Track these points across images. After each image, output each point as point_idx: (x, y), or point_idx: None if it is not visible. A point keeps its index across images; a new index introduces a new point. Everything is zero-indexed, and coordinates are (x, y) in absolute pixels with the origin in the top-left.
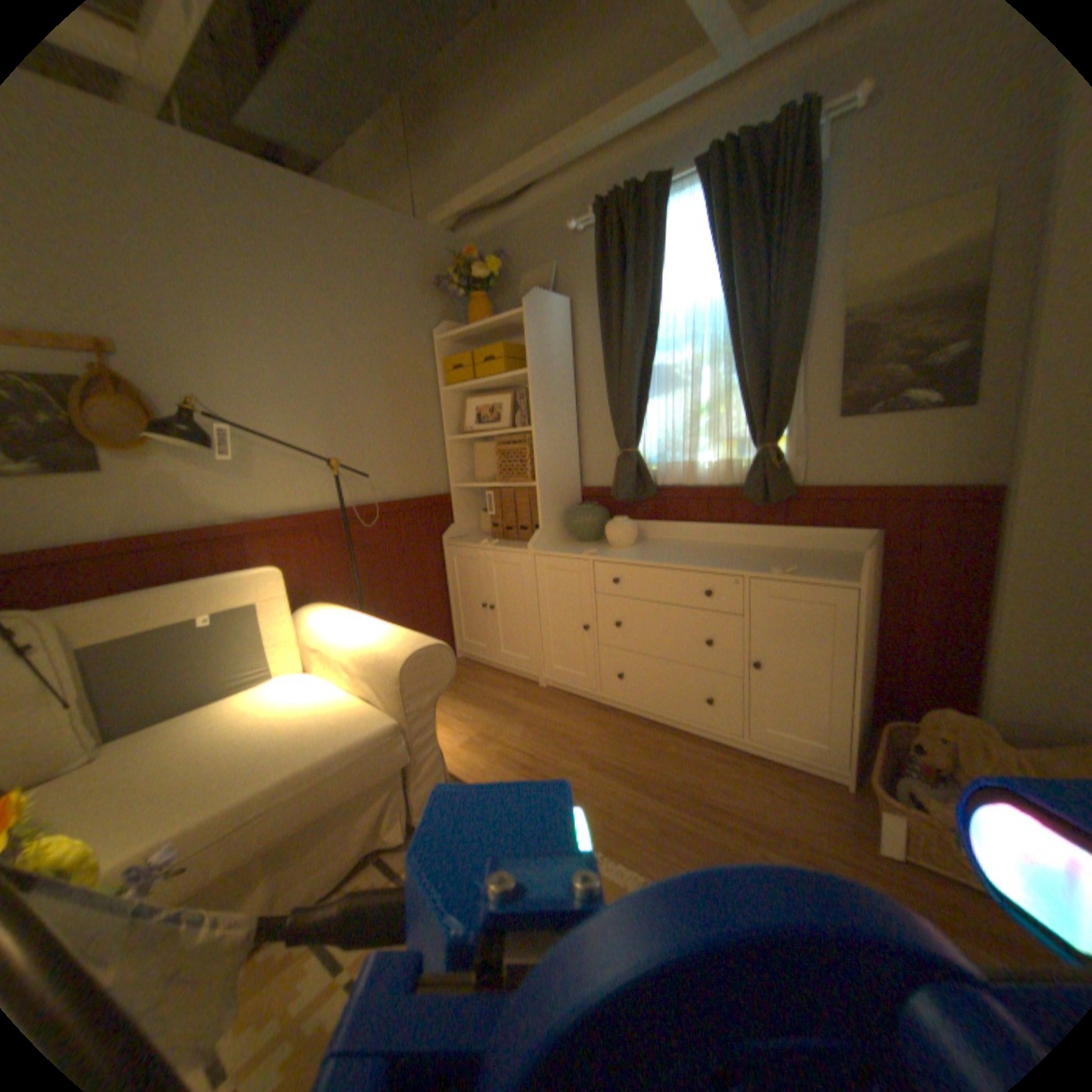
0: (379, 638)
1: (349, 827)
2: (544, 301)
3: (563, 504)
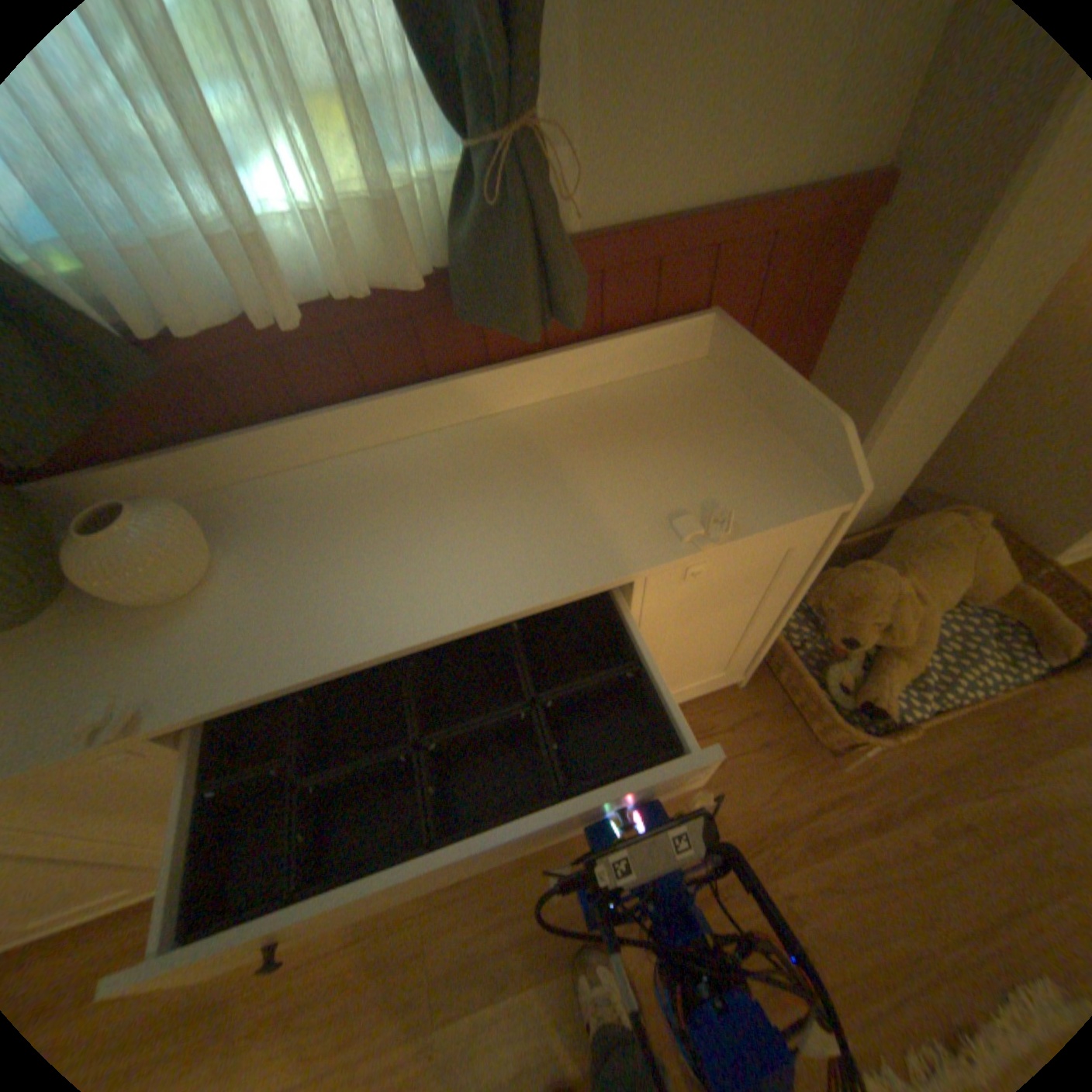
0: None
1: None
2: None
3: None
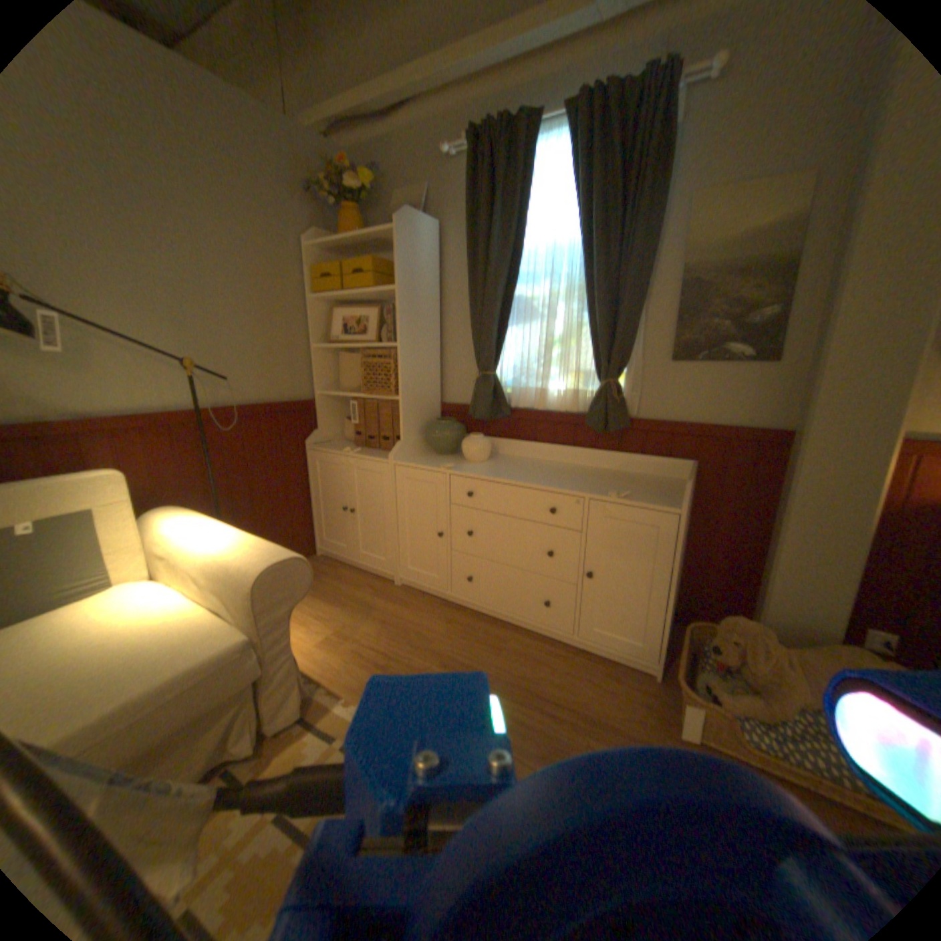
0: (232, 549)
1: (193, 744)
2: (415, 221)
3: (424, 418)
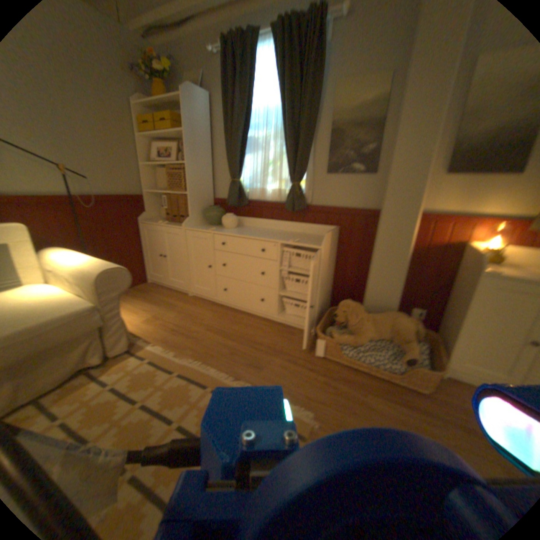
0: (85, 264)
1: (64, 357)
2: (192, 91)
3: (202, 206)
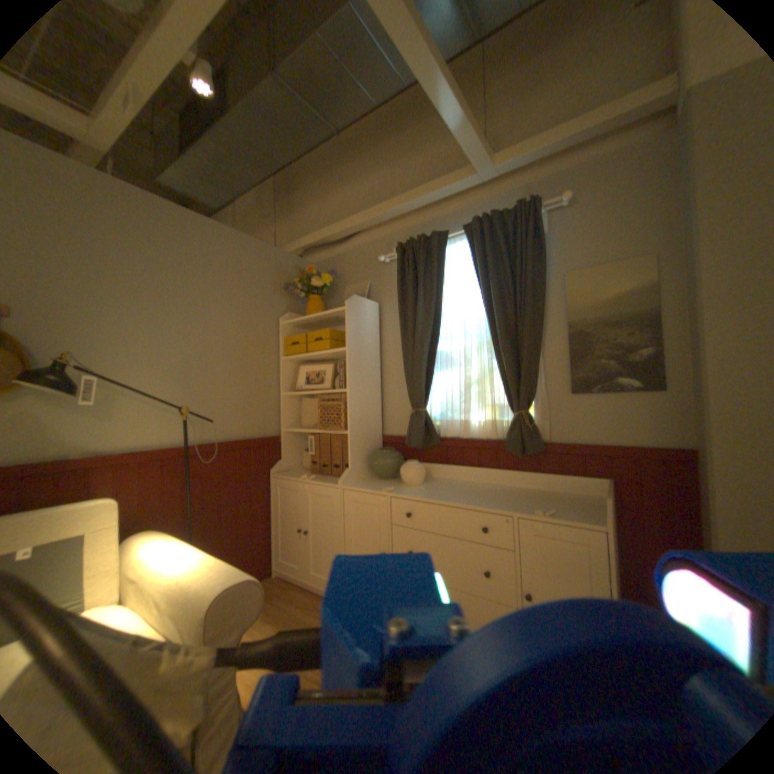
0: (195, 572)
1: None
2: (360, 304)
3: (368, 448)
